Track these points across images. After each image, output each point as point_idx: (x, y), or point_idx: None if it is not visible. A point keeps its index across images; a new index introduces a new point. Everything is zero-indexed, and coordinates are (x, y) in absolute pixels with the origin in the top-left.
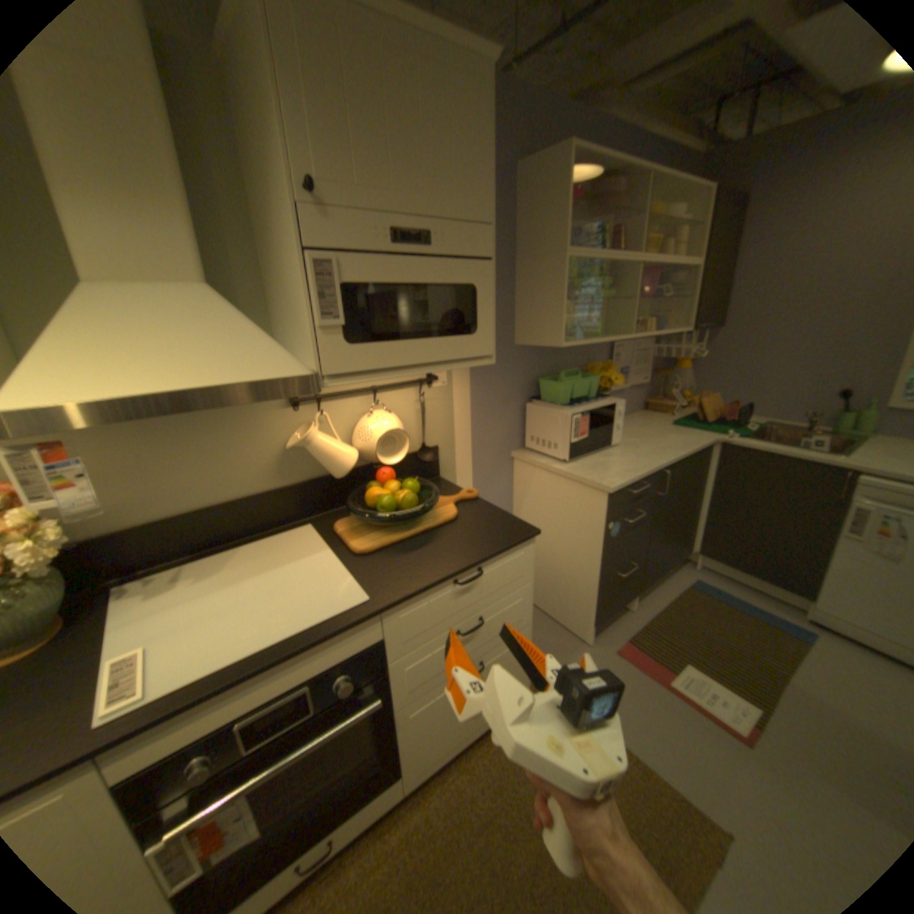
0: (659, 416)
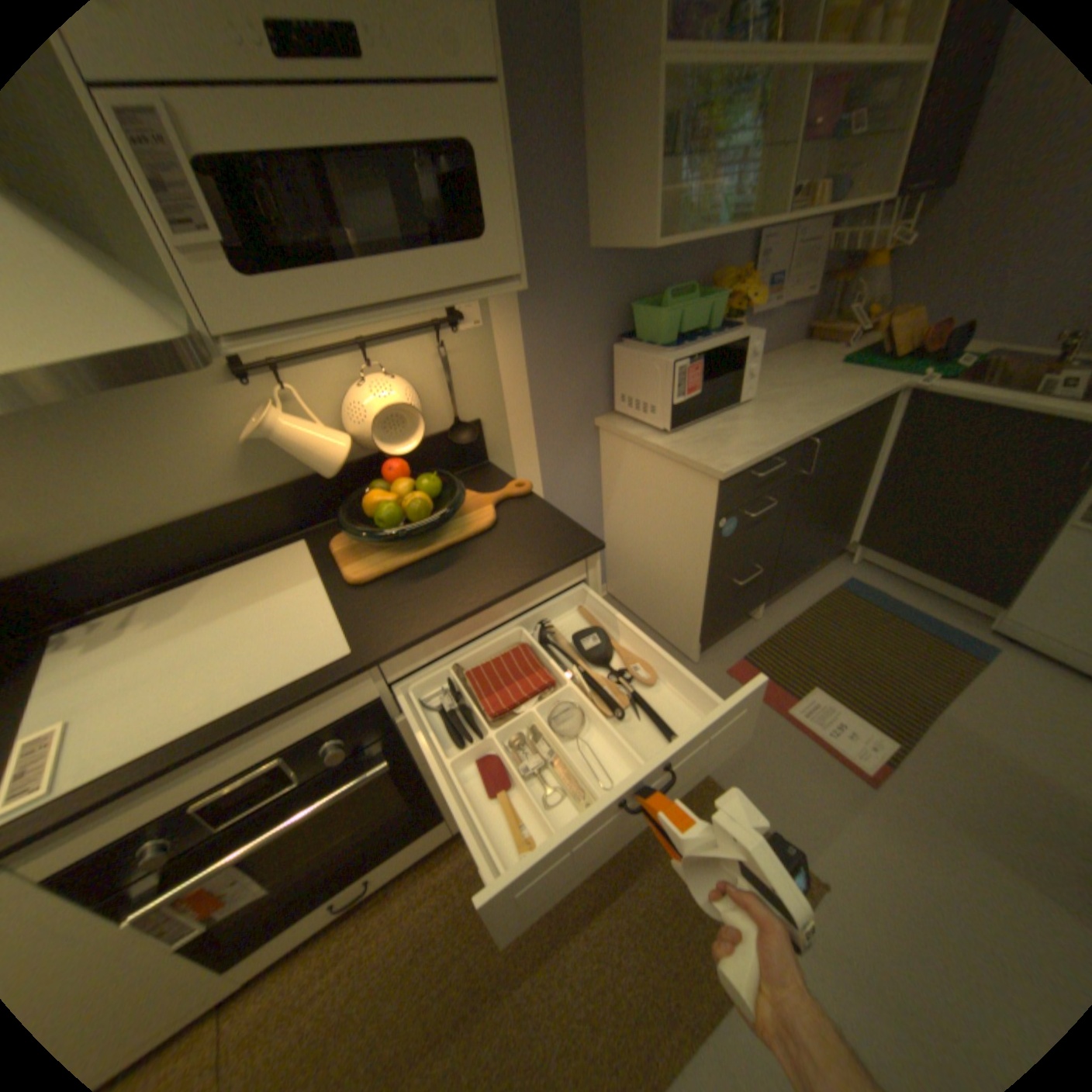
0: (826, 348)
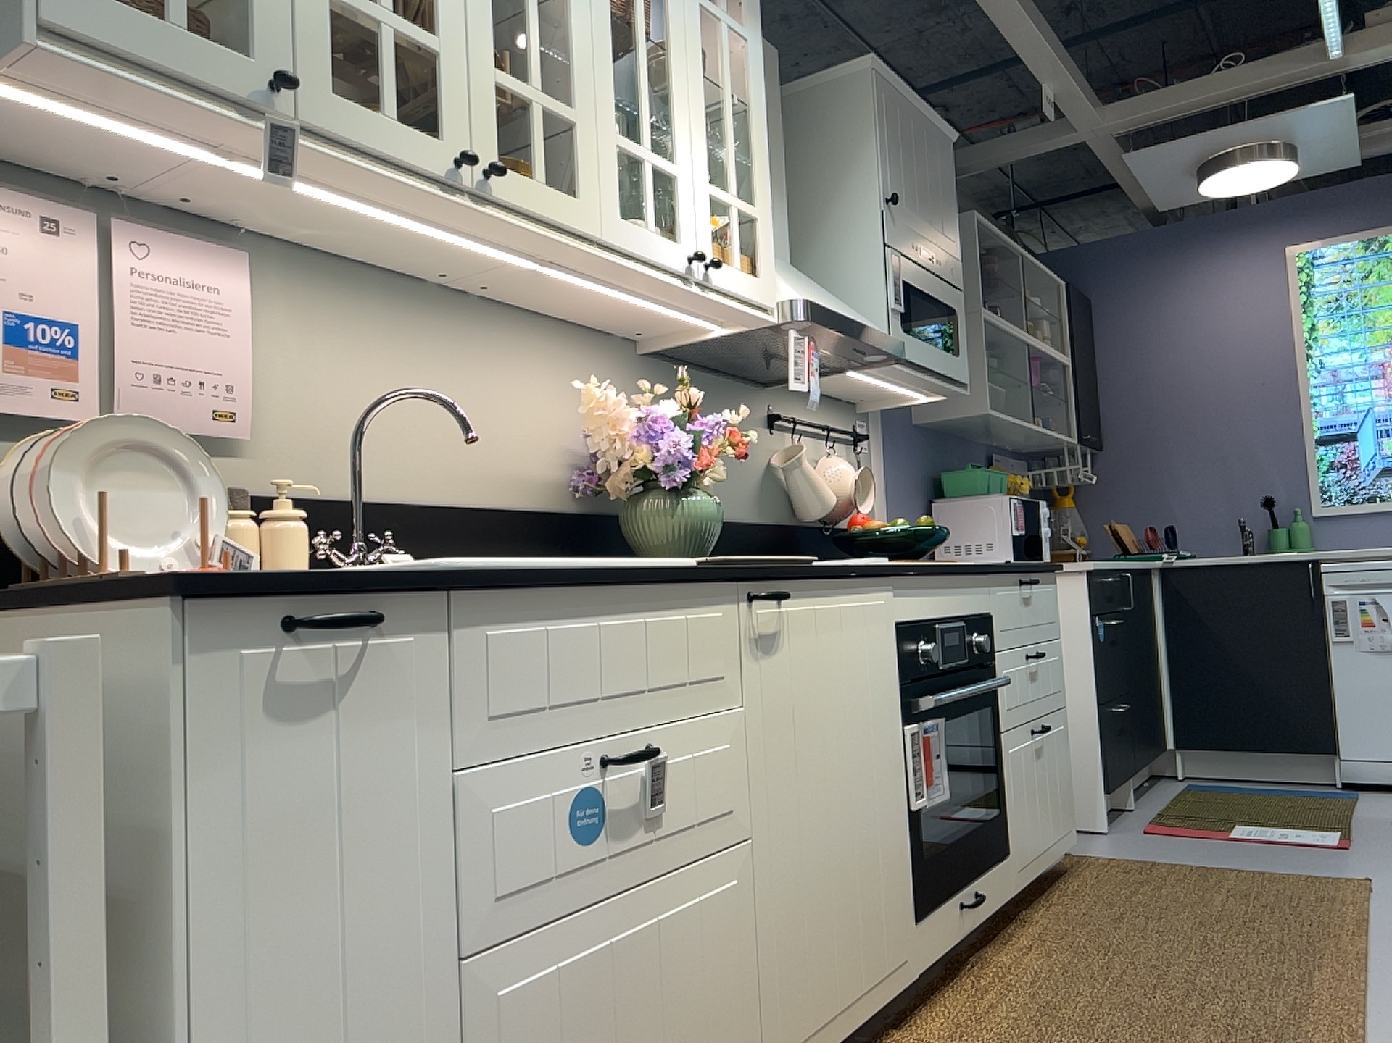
0: None
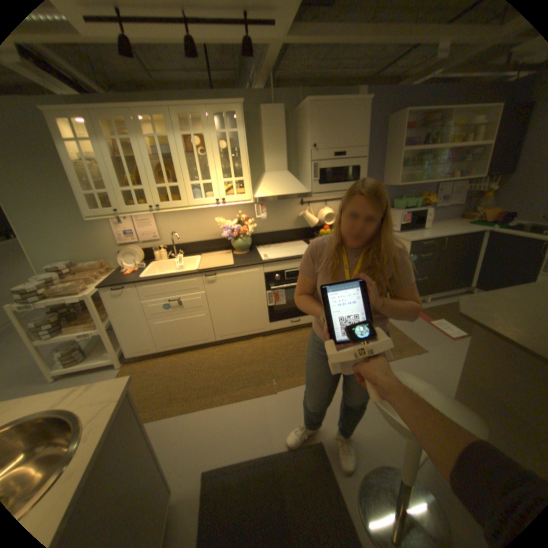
0: (467, 220)
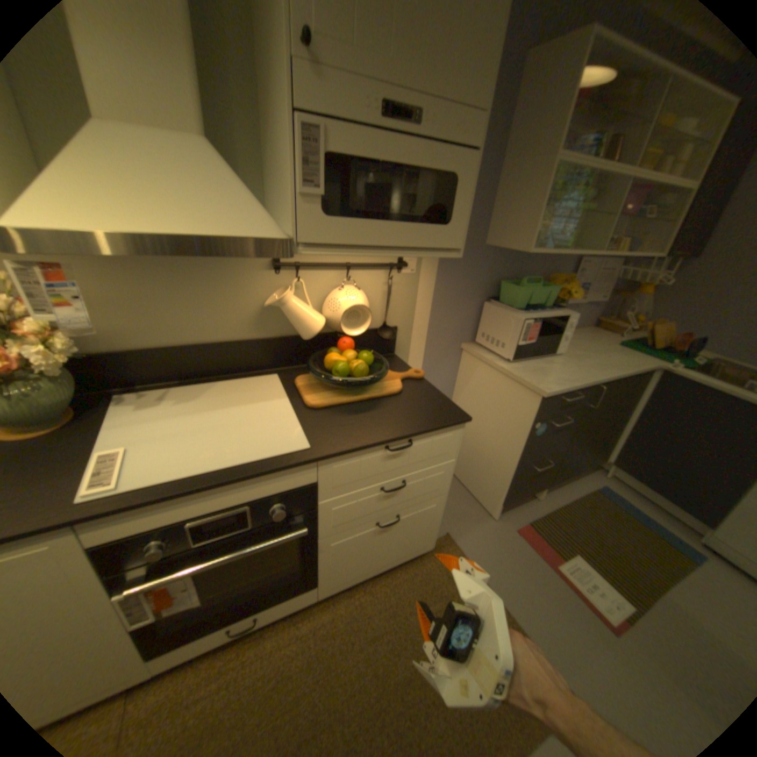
0: (608, 334)
